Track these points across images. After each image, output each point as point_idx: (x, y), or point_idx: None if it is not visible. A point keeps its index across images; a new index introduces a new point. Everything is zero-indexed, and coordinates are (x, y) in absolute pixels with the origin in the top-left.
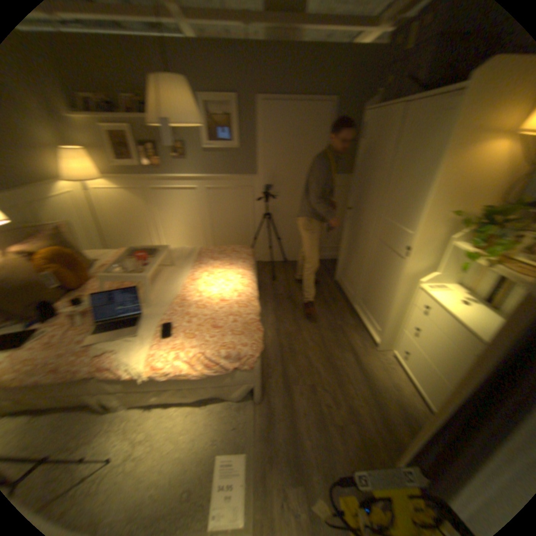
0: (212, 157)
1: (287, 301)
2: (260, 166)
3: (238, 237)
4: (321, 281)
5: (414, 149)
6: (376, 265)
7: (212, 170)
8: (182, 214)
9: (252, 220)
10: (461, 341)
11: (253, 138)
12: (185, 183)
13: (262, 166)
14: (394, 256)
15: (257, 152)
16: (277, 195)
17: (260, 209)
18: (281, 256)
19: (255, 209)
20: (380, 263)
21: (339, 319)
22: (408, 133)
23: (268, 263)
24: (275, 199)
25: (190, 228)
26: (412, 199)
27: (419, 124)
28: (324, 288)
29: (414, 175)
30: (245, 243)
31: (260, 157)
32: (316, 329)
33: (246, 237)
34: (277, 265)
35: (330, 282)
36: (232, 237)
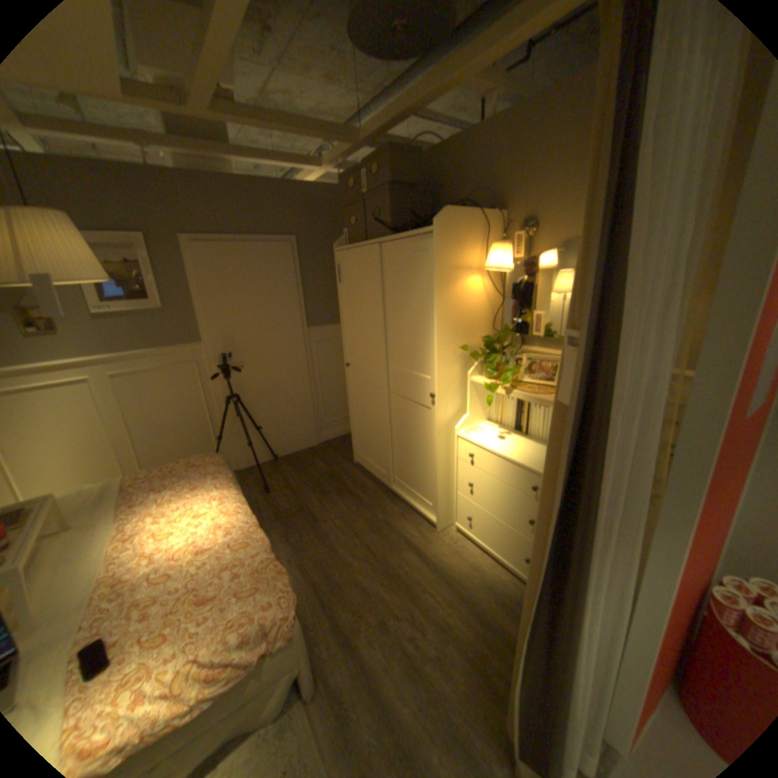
0: (110, 325)
1: (298, 517)
2: (201, 329)
3: (184, 444)
4: (337, 470)
5: (402, 290)
6: (400, 426)
7: (112, 346)
8: (57, 431)
9: (204, 411)
10: (513, 479)
11: (182, 292)
12: (56, 375)
13: (205, 329)
14: (418, 408)
15: (193, 311)
16: (240, 367)
17: (216, 392)
18: (265, 453)
19: (207, 393)
20: (404, 421)
21: (378, 512)
22: (389, 274)
23: (248, 470)
24: (236, 372)
25: (81, 452)
26: (416, 341)
27: (398, 265)
28: (343, 478)
29: (410, 316)
30: (199, 450)
31: (198, 317)
32: (353, 539)
33: (200, 439)
34: (263, 469)
35: (348, 467)
36: (174, 446)
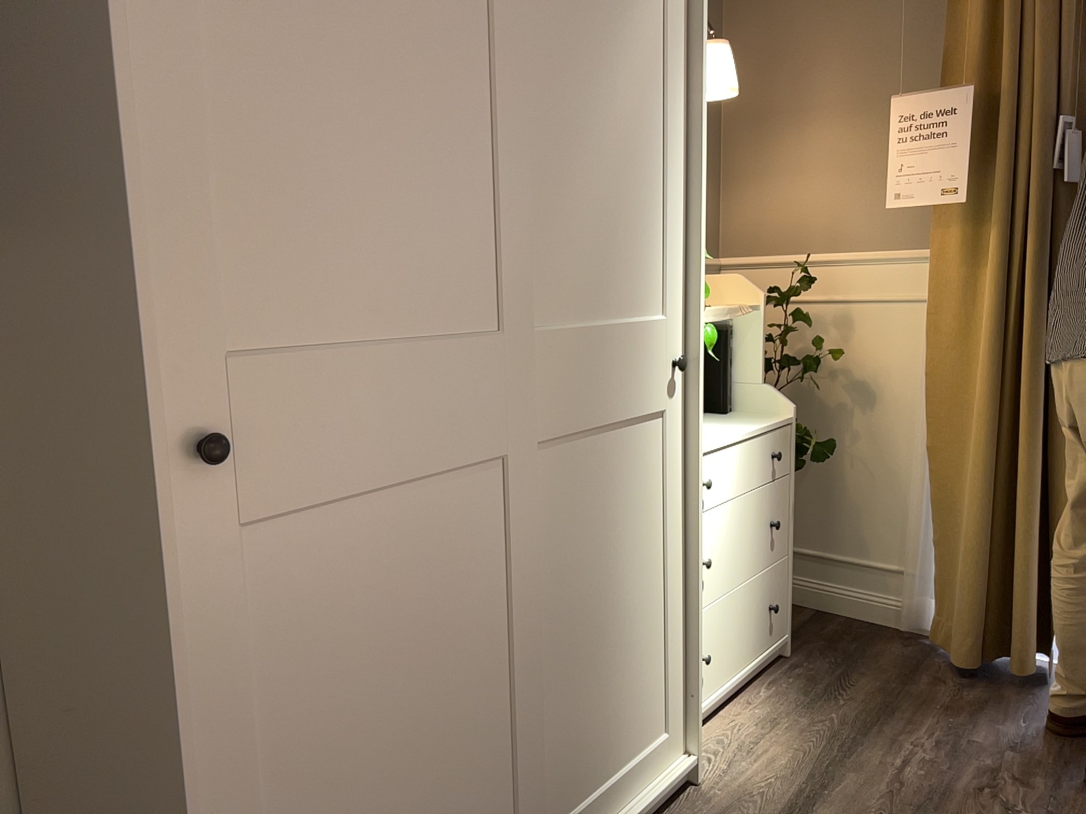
0: None
1: None
2: None
3: None
4: None
5: (586, 26)
6: (565, 569)
7: None
8: None
9: None
10: (753, 473)
11: None
12: None
13: None
14: (628, 443)
15: None
16: None
17: None
18: None
19: None
20: (581, 536)
21: None
22: None
23: None
24: None
25: None
26: (628, 209)
27: None
28: None
29: (612, 124)
30: None
31: None
32: None
33: None
34: None
35: None
36: None
